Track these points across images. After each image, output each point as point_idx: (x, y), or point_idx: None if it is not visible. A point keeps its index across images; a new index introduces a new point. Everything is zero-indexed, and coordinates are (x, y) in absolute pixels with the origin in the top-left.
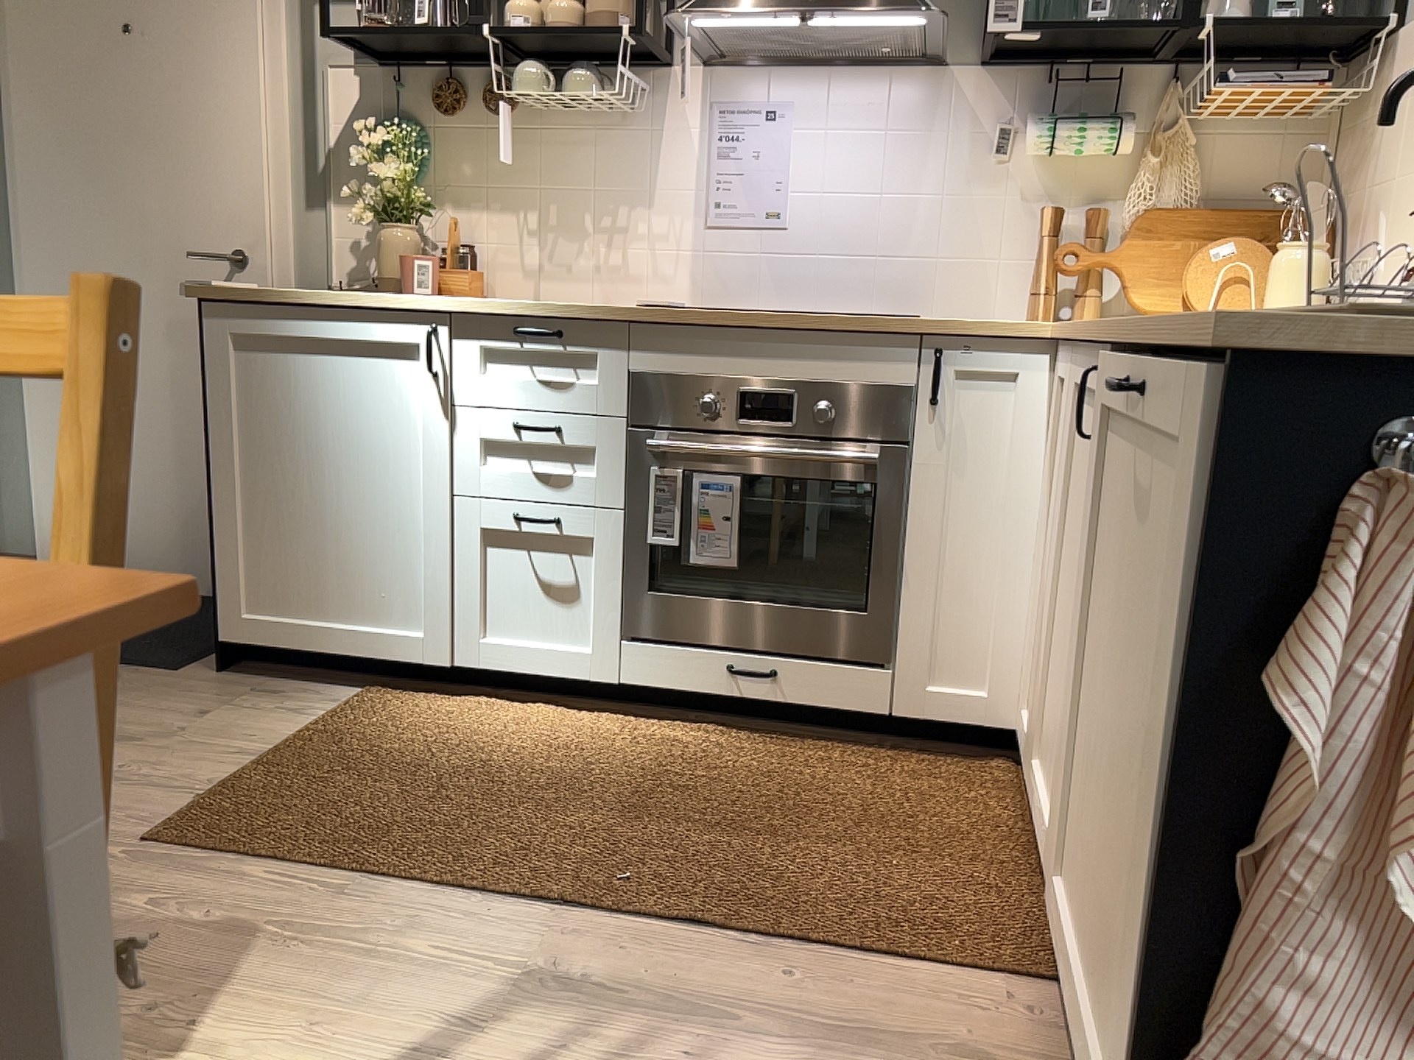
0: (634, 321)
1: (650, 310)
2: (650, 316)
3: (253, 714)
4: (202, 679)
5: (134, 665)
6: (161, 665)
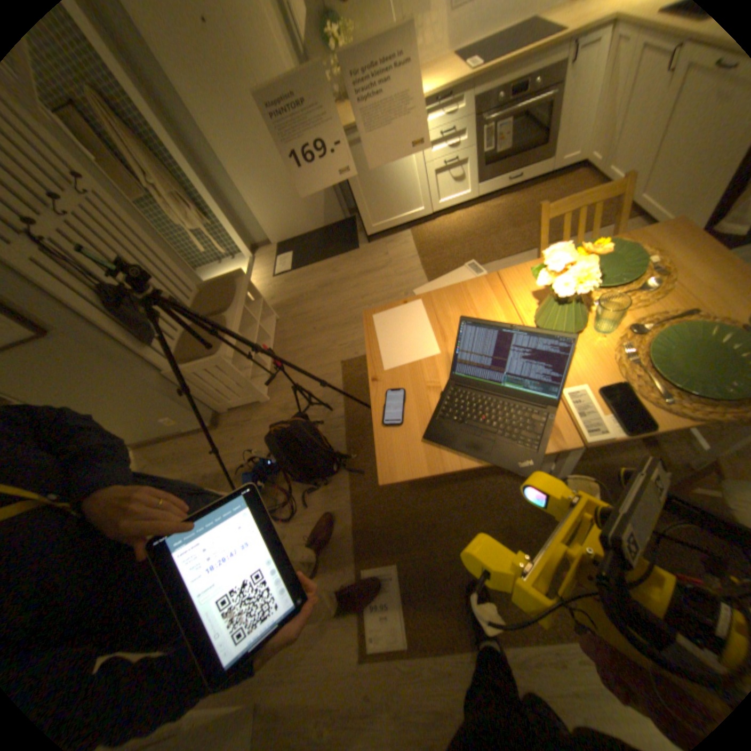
0: (476, 78)
1: (482, 71)
2: (482, 73)
3: (397, 248)
4: (369, 247)
5: (348, 252)
6: (354, 249)
